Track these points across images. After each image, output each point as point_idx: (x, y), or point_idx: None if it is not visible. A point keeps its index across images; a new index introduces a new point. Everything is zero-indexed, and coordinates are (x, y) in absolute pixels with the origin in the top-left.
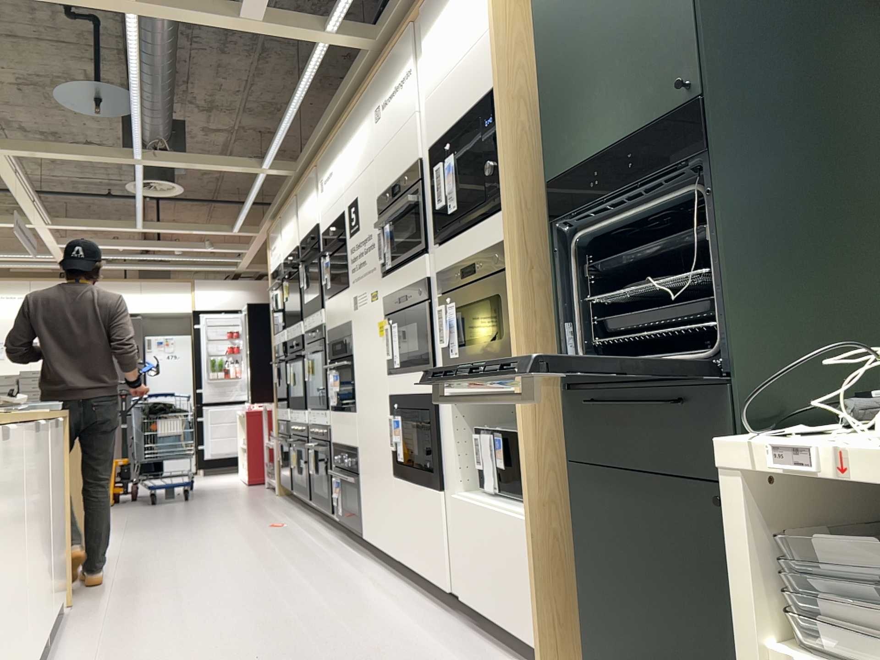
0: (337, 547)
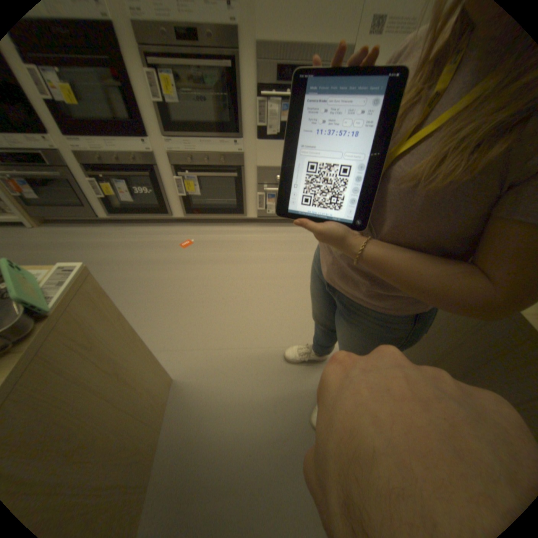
0: (285, 230)
